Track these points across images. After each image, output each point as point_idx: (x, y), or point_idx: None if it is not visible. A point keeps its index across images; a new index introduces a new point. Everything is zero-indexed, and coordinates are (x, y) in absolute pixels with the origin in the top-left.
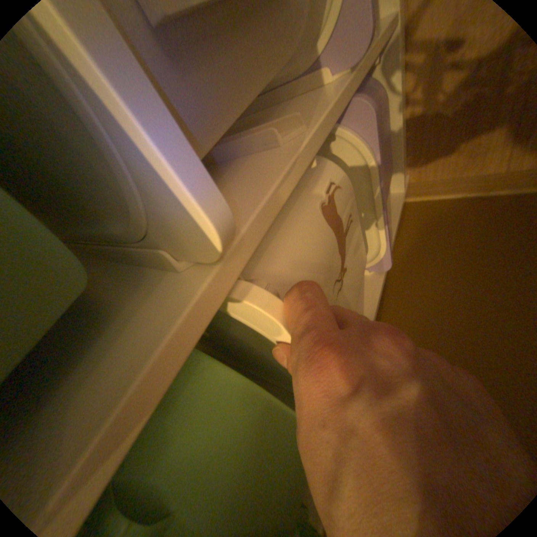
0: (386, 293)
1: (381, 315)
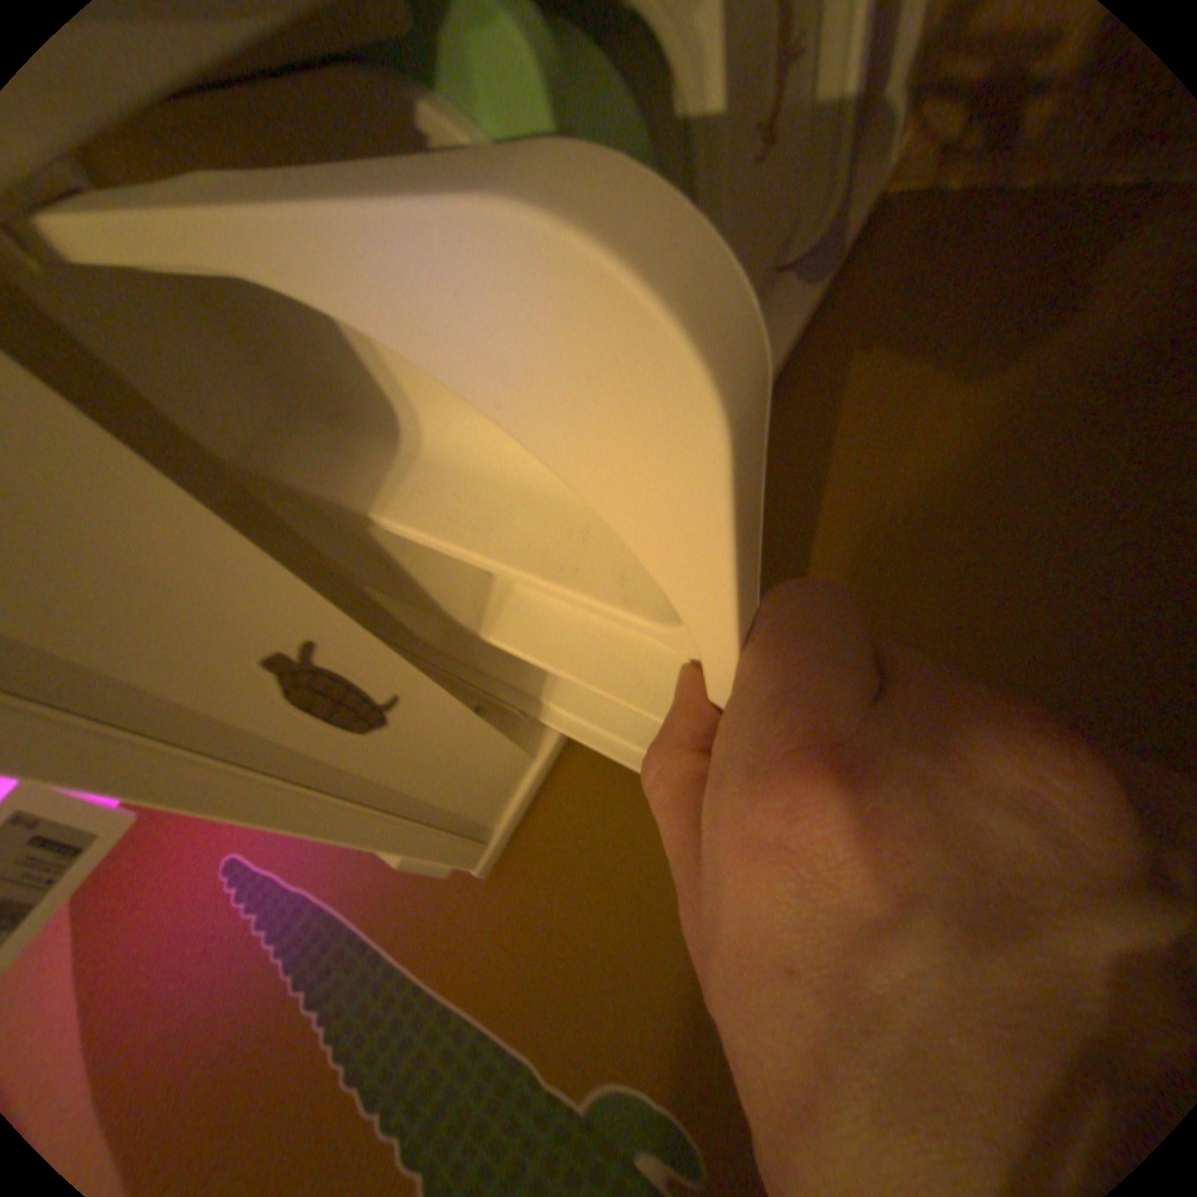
0: (817, 327)
1: (800, 356)
